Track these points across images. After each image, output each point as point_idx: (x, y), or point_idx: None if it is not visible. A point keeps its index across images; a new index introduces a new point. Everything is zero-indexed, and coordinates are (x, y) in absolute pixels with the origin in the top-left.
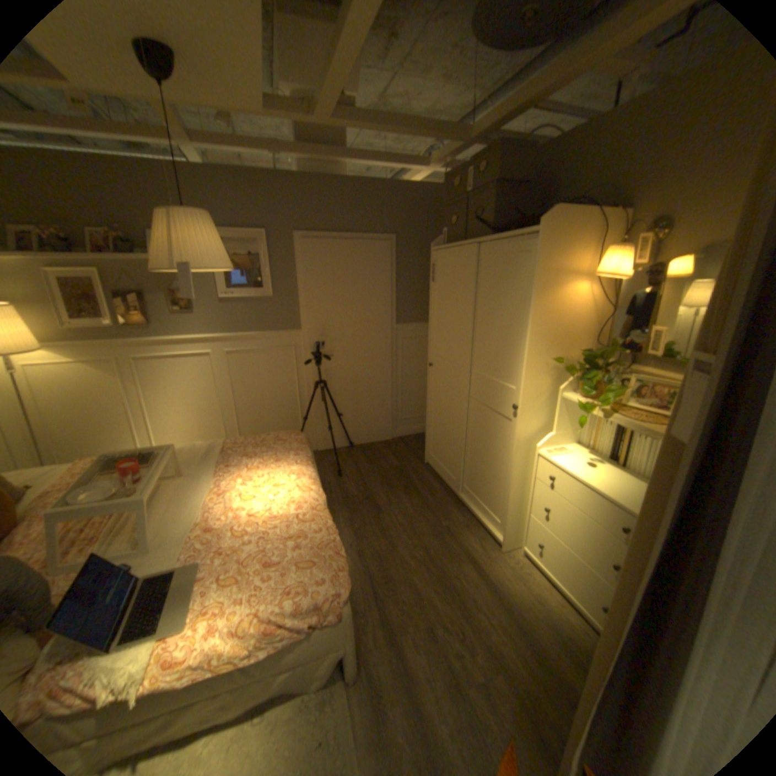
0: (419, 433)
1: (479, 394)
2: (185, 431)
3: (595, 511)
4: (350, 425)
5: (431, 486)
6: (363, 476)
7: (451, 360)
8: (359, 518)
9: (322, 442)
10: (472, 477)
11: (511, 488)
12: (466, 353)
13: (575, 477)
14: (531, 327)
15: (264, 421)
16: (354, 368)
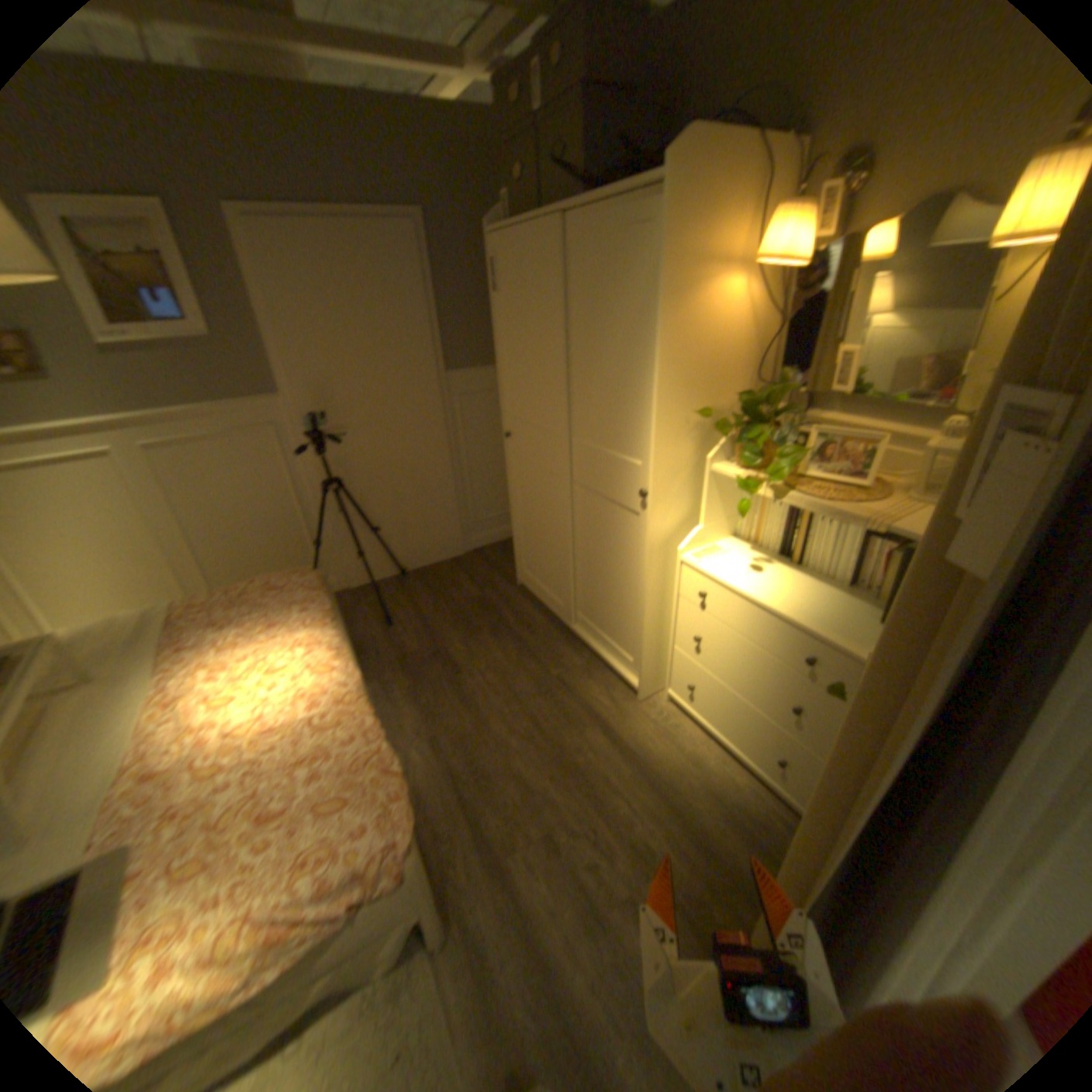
0: (504, 541)
1: (586, 478)
2: (95, 597)
3: (765, 638)
4: (395, 544)
5: (529, 620)
6: (426, 622)
7: (538, 427)
8: (424, 689)
9: (354, 577)
10: (588, 602)
11: (644, 616)
12: (560, 413)
13: (736, 593)
14: (658, 361)
15: (244, 558)
16: (385, 453)
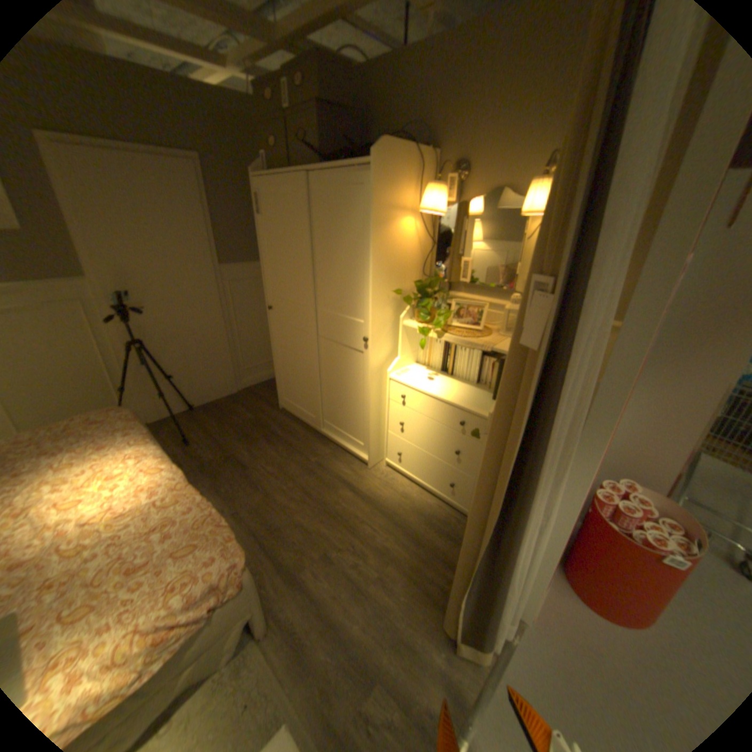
0: (266, 381)
1: (328, 332)
2: None
3: (438, 415)
4: (184, 387)
5: (292, 429)
6: (216, 439)
7: (293, 301)
8: (223, 482)
9: (152, 414)
10: (332, 412)
11: (370, 413)
12: (309, 292)
13: (421, 392)
14: (371, 262)
15: (55, 405)
16: (176, 321)
